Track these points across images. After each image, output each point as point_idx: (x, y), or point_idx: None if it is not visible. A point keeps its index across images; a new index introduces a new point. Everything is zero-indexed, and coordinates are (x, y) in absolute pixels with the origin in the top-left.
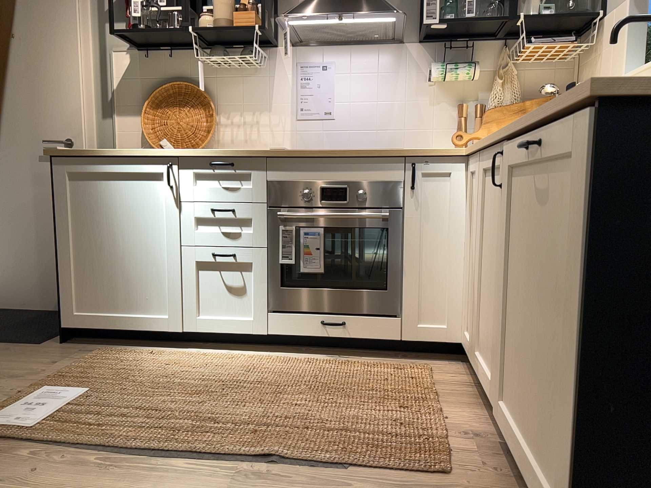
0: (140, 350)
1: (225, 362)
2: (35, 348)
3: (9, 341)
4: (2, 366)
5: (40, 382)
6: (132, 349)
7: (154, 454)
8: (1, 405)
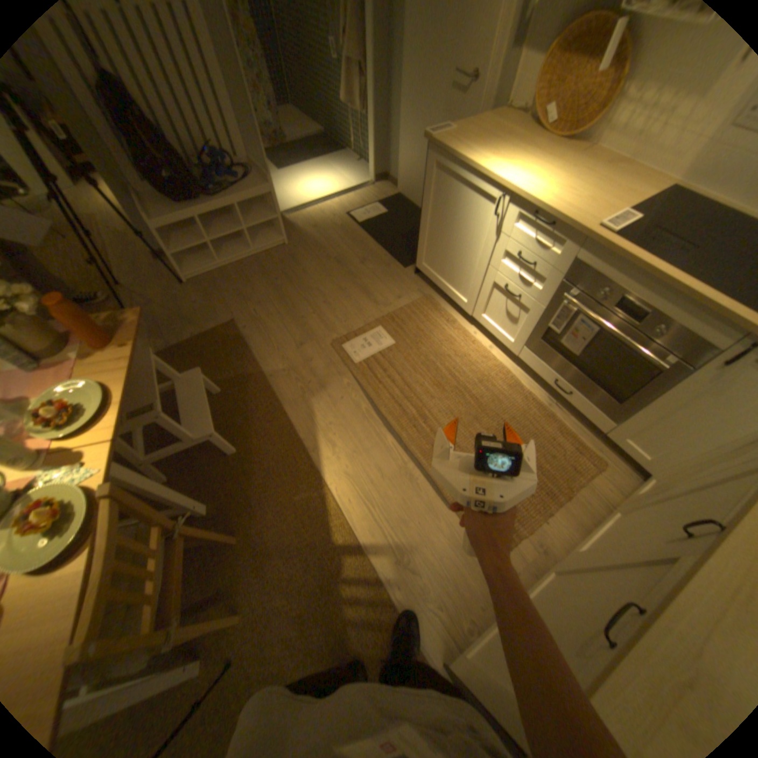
0: (445, 309)
1: (479, 357)
2: (400, 272)
3: (393, 256)
4: (377, 285)
5: (382, 317)
6: (443, 305)
7: (385, 420)
8: (358, 328)
